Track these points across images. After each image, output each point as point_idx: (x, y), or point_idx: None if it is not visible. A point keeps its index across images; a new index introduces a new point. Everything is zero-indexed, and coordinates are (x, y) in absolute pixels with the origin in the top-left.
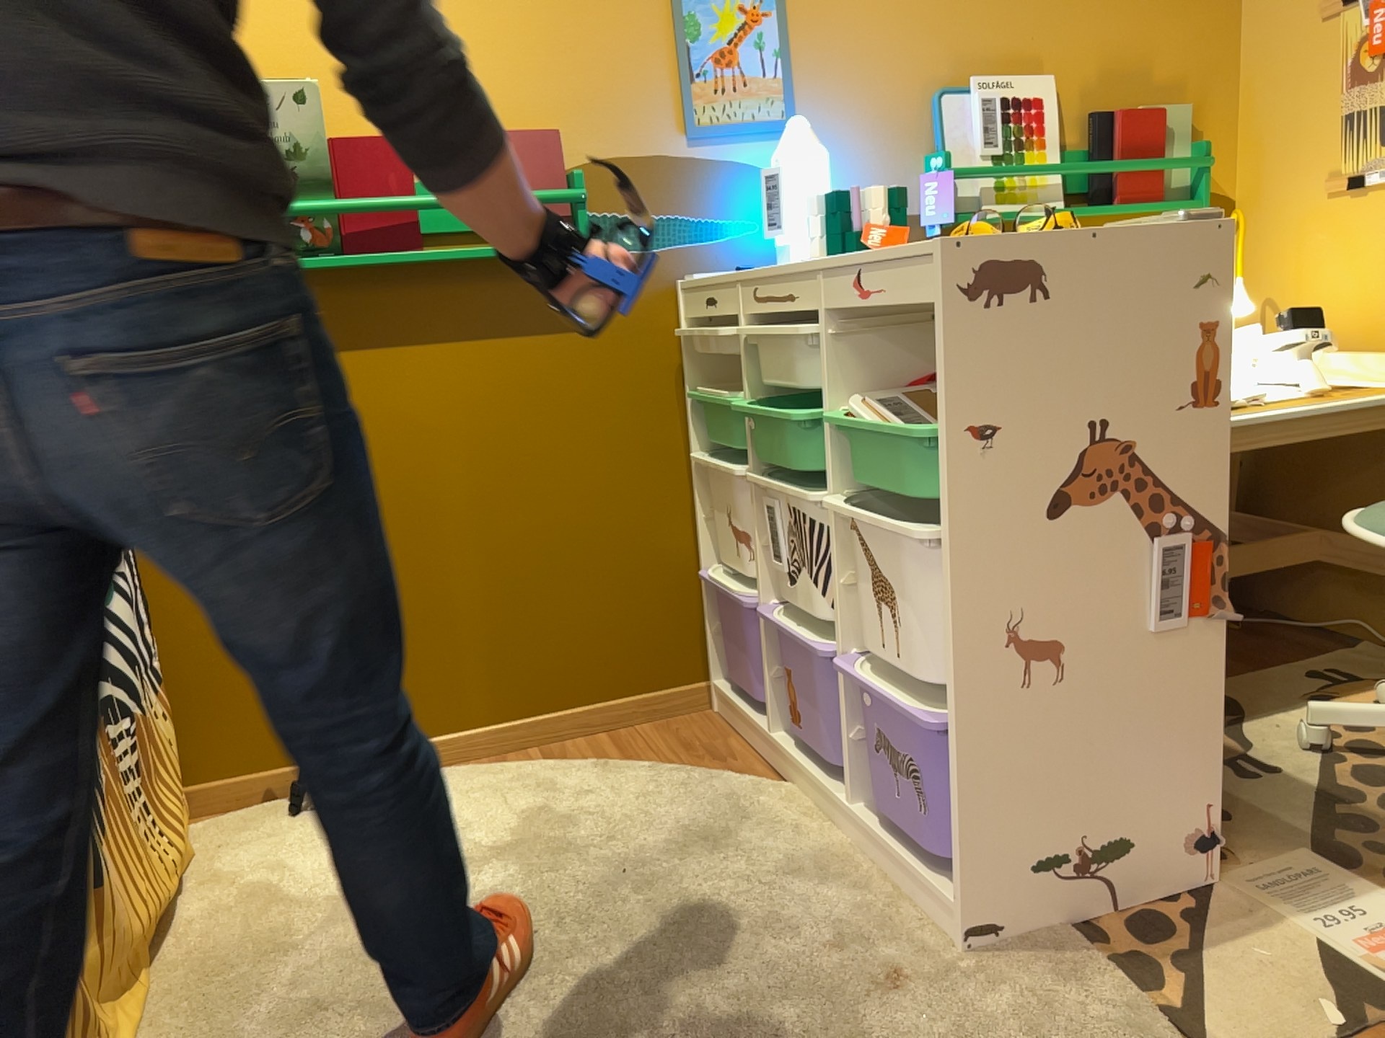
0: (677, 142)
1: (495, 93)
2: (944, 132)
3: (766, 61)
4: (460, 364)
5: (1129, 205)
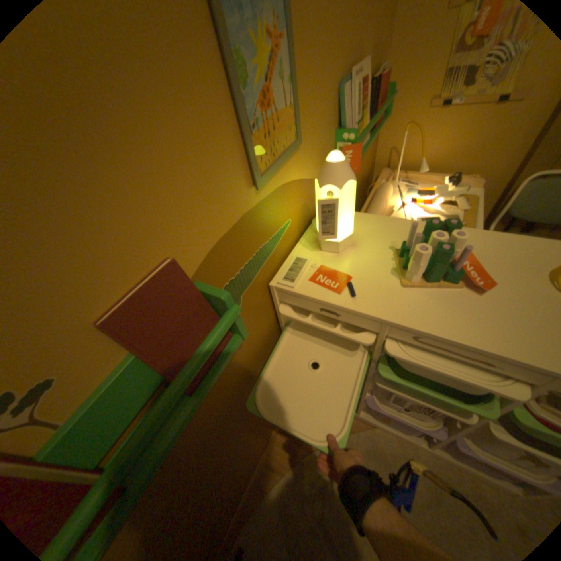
0: (251, 194)
1: (66, 270)
2: (345, 111)
3: (286, 87)
4: (181, 453)
5: (380, 124)
